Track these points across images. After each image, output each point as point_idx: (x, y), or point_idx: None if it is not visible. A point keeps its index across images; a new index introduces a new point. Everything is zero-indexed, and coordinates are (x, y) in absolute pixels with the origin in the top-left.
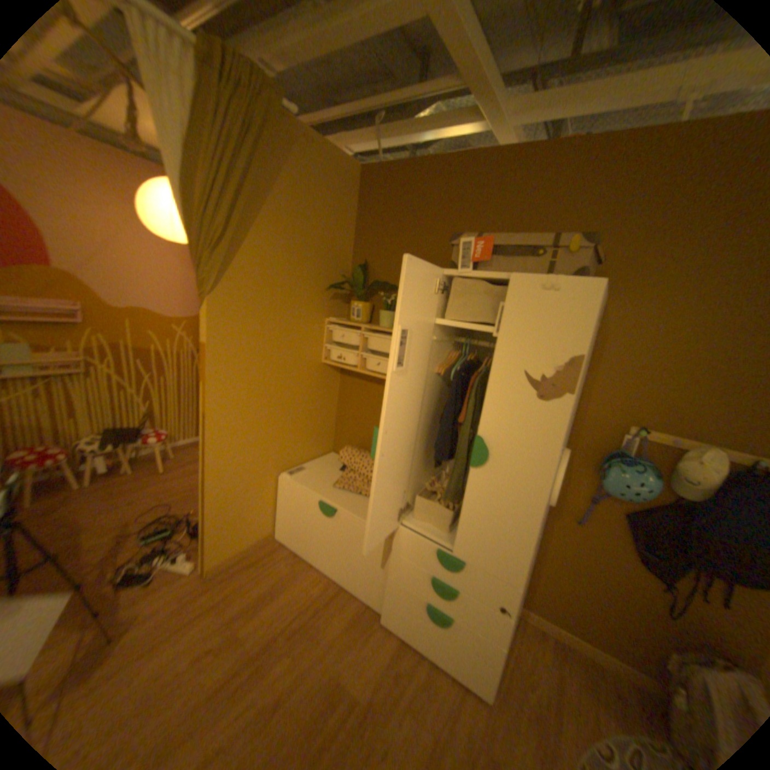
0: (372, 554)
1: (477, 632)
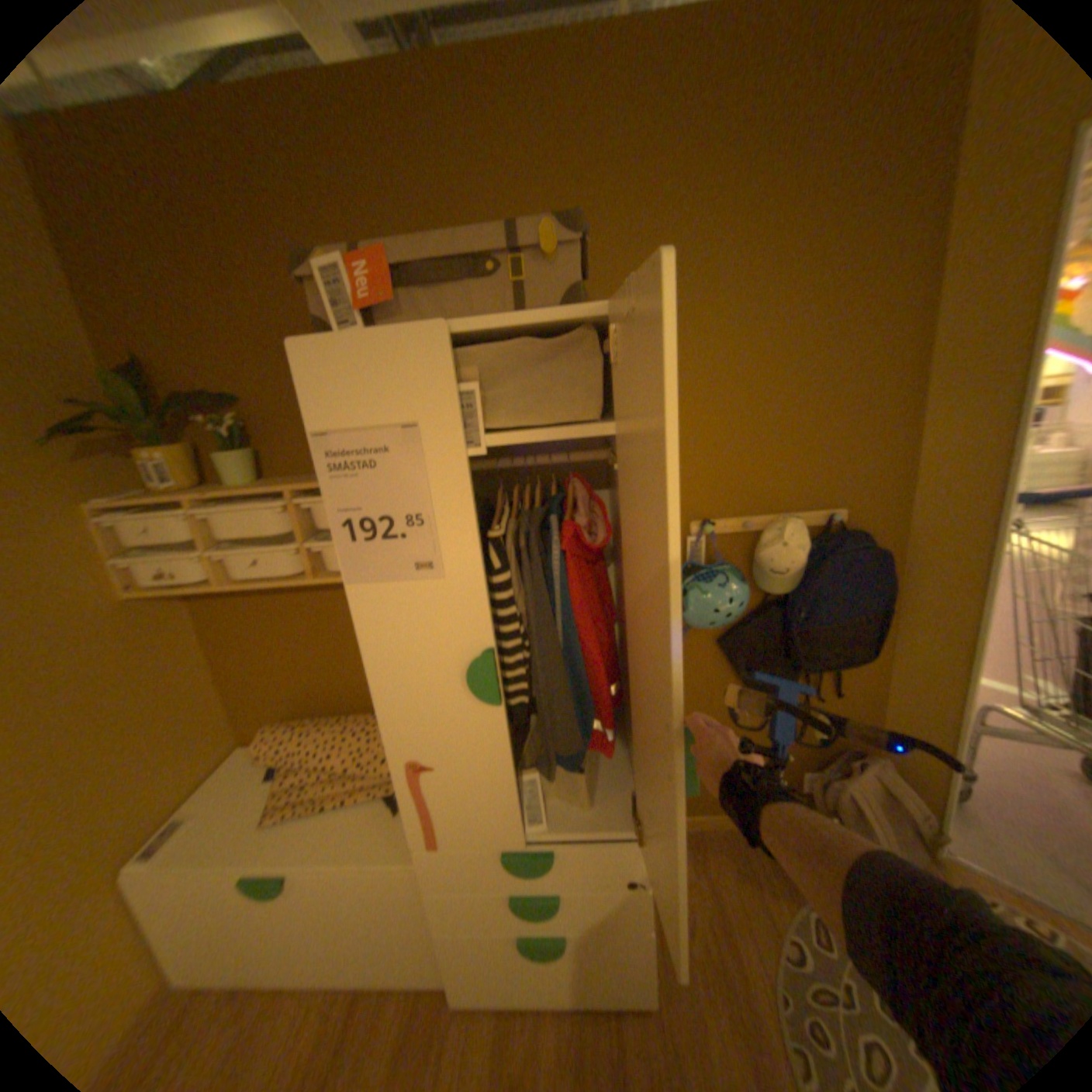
0: (388, 914)
1: (605, 934)
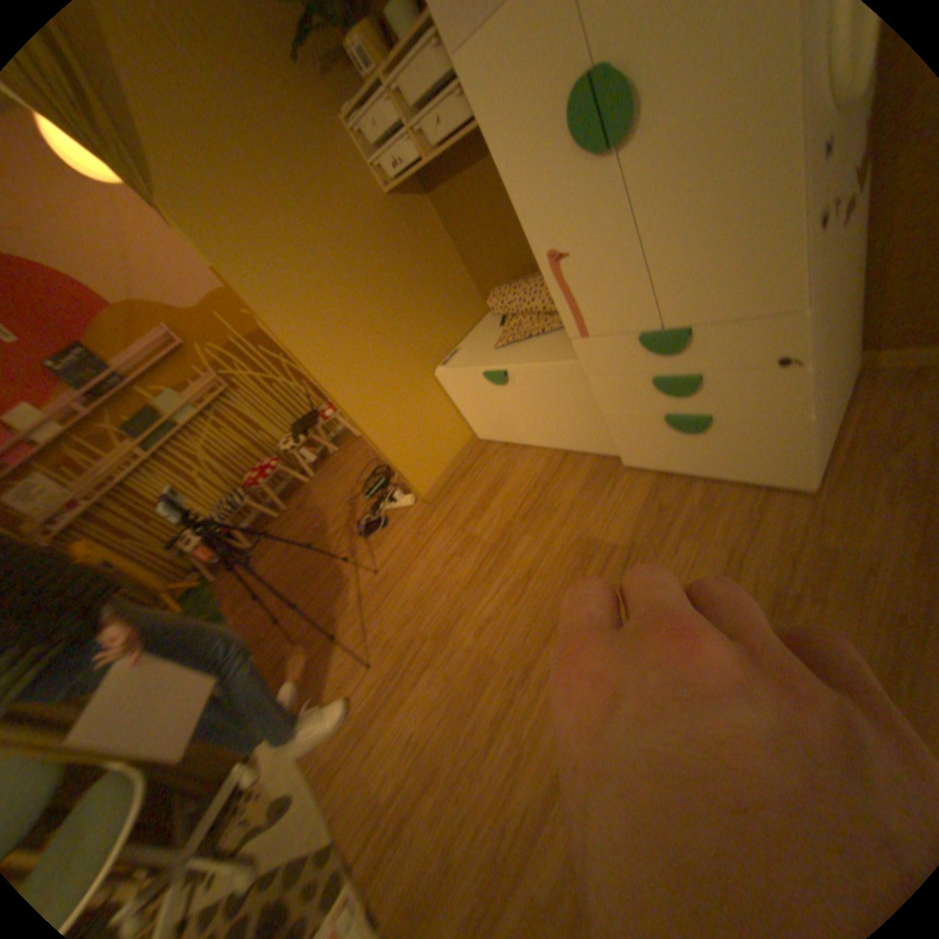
0: (573, 395)
1: (755, 413)
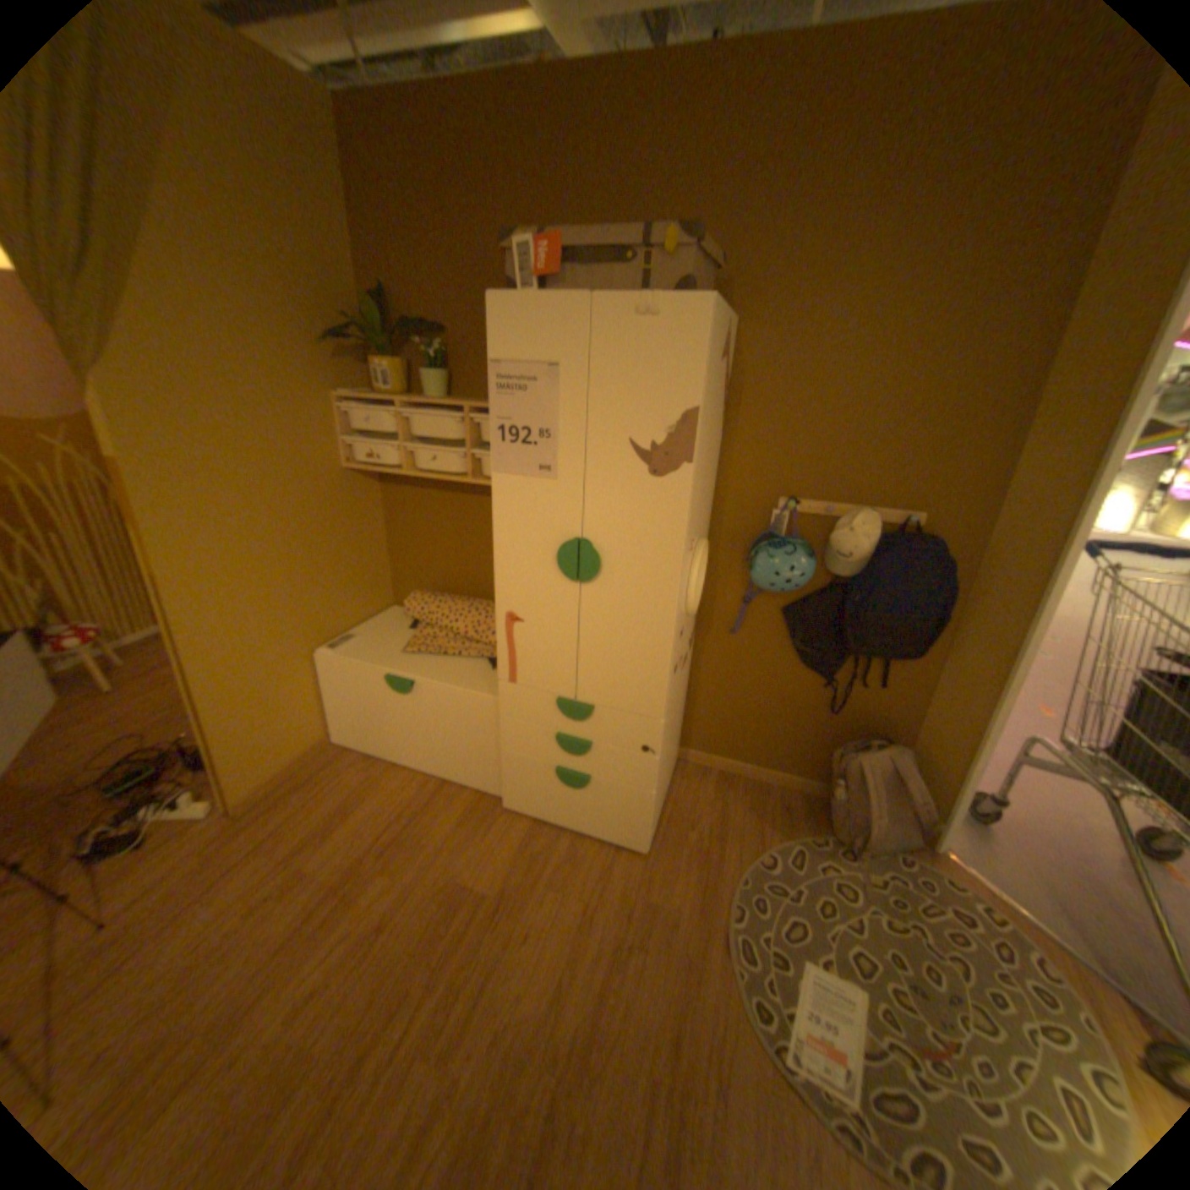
0: (475, 728)
1: (619, 783)
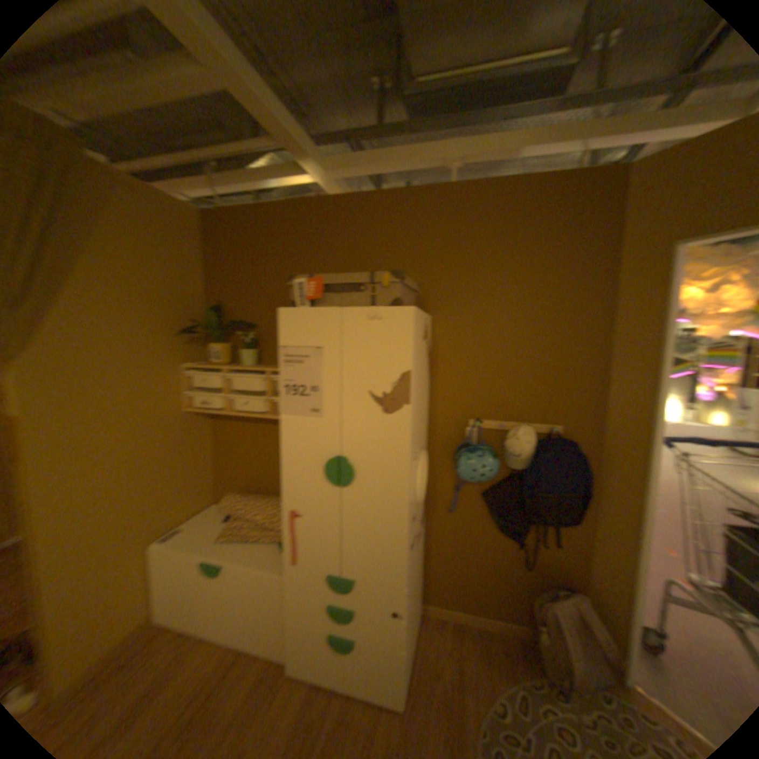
0: (264, 605)
1: (376, 646)
